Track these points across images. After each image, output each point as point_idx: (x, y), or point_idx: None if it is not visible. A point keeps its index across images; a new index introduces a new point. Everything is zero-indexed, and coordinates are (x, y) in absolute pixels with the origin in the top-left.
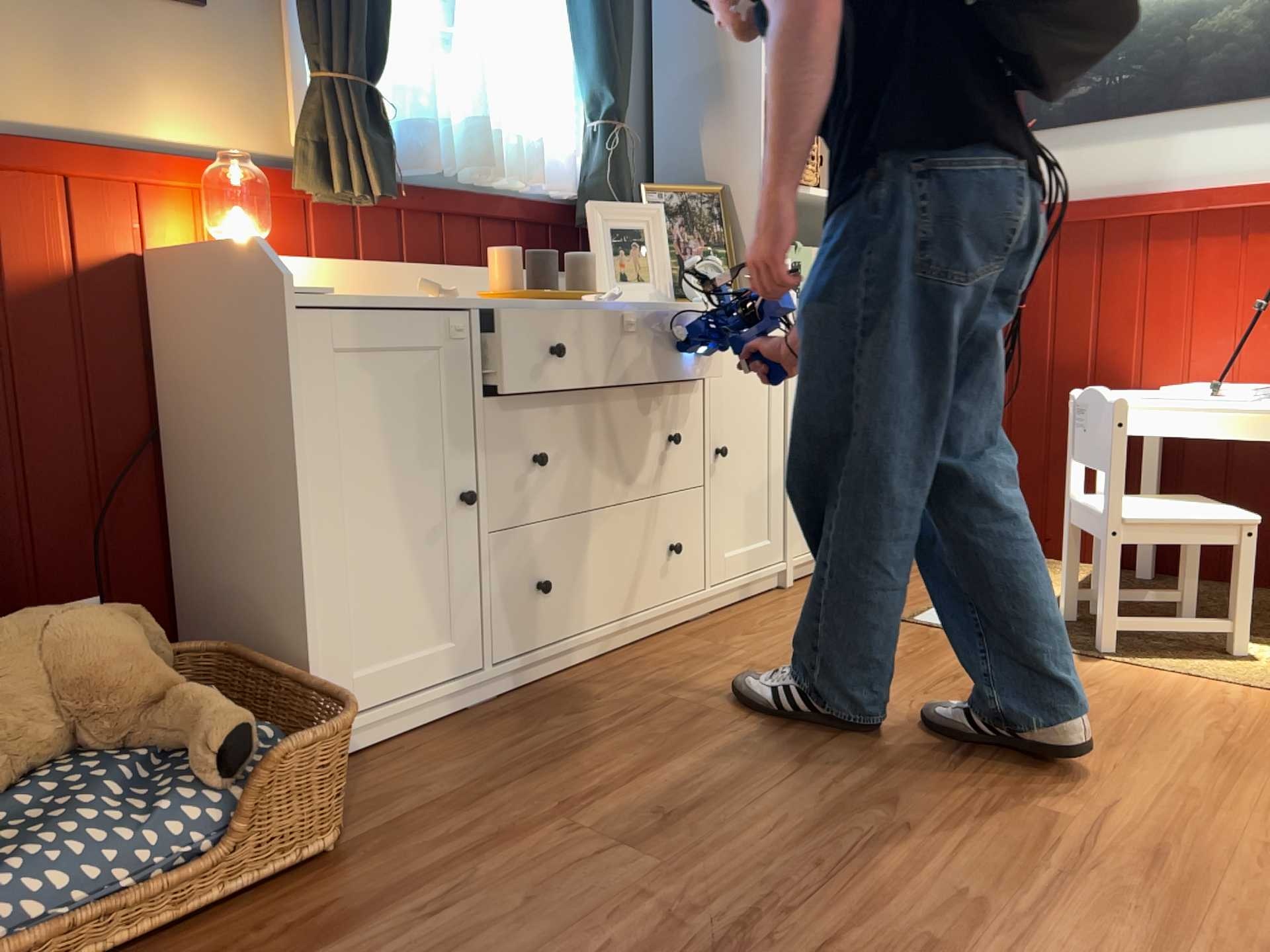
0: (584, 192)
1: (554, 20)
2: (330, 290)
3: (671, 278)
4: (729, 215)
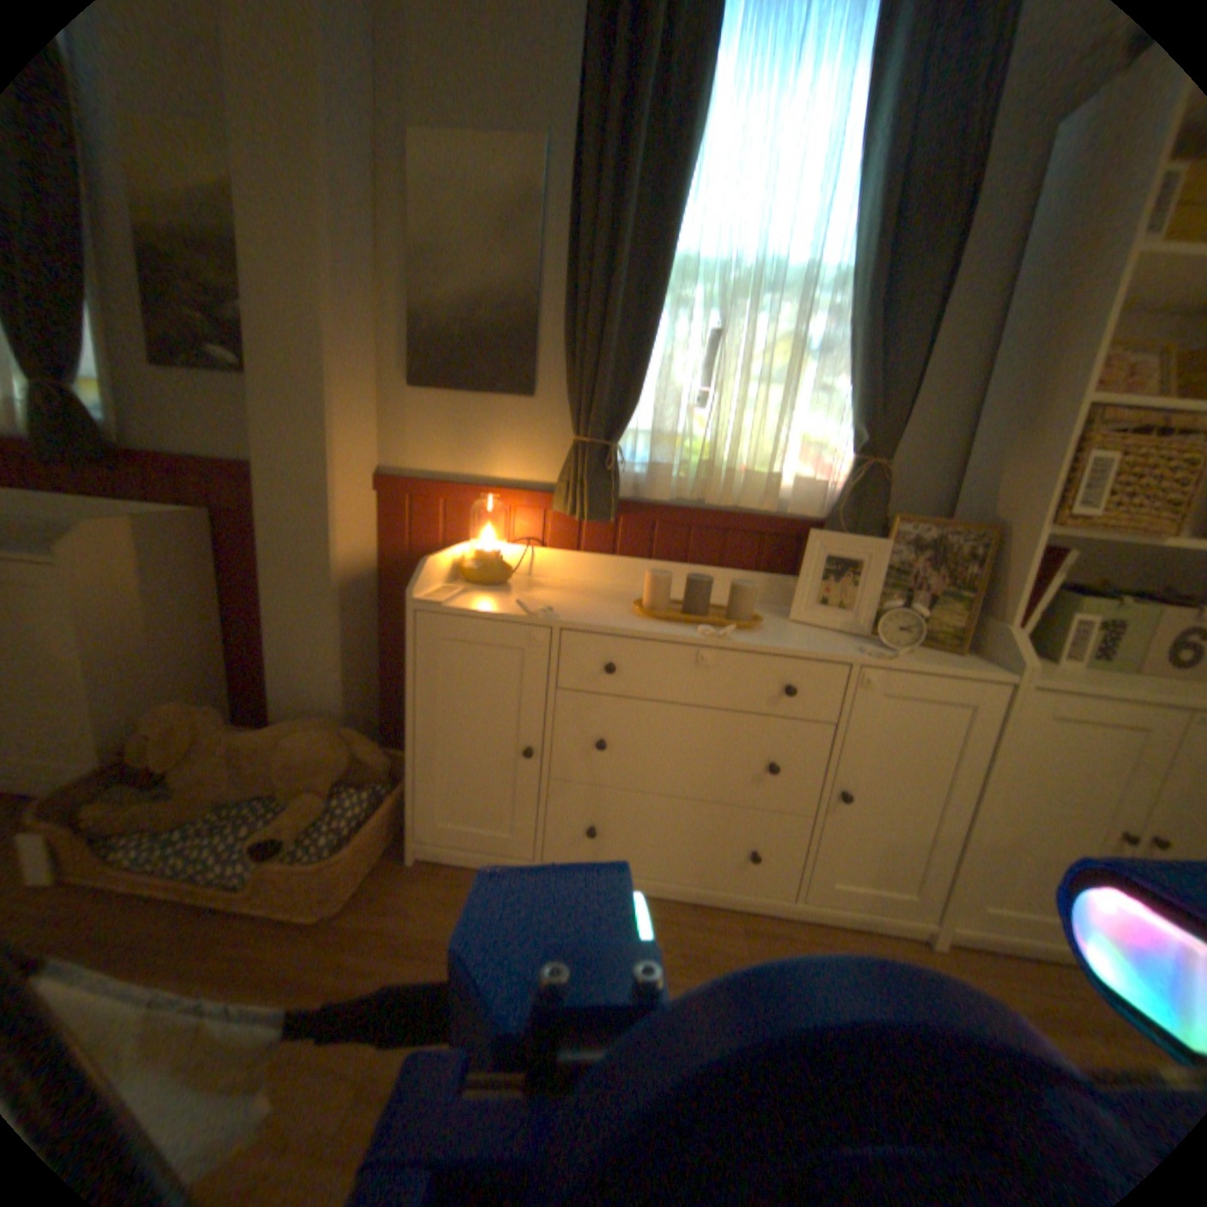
0: (832, 516)
1: (839, 363)
2: (445, 602)
3: (873, 615)
4: (1004, 558)
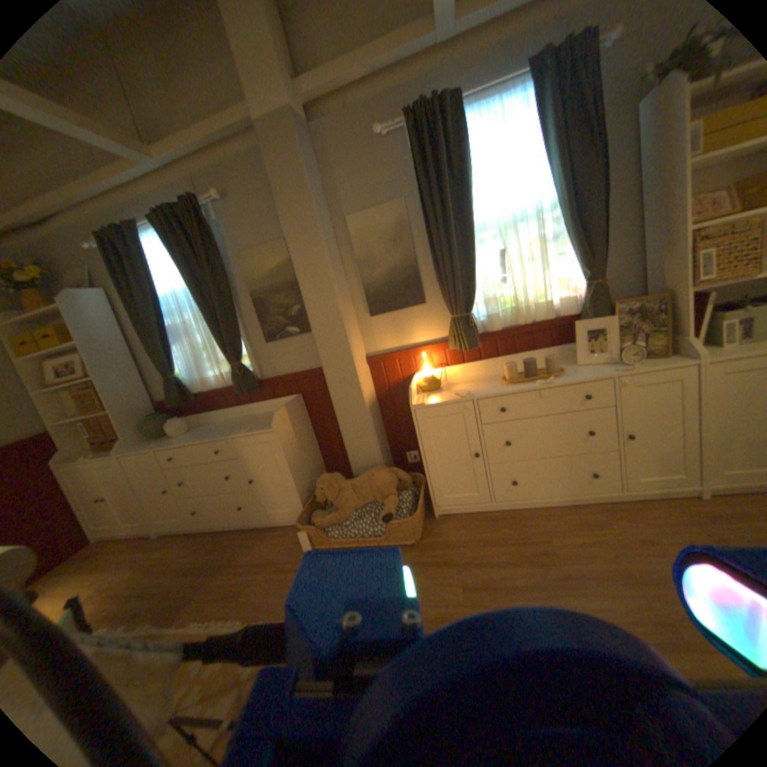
0: (583, 310)
1: (563, 242)
2: (424, 402)
3: (617, 351)
4: (675, 306)
